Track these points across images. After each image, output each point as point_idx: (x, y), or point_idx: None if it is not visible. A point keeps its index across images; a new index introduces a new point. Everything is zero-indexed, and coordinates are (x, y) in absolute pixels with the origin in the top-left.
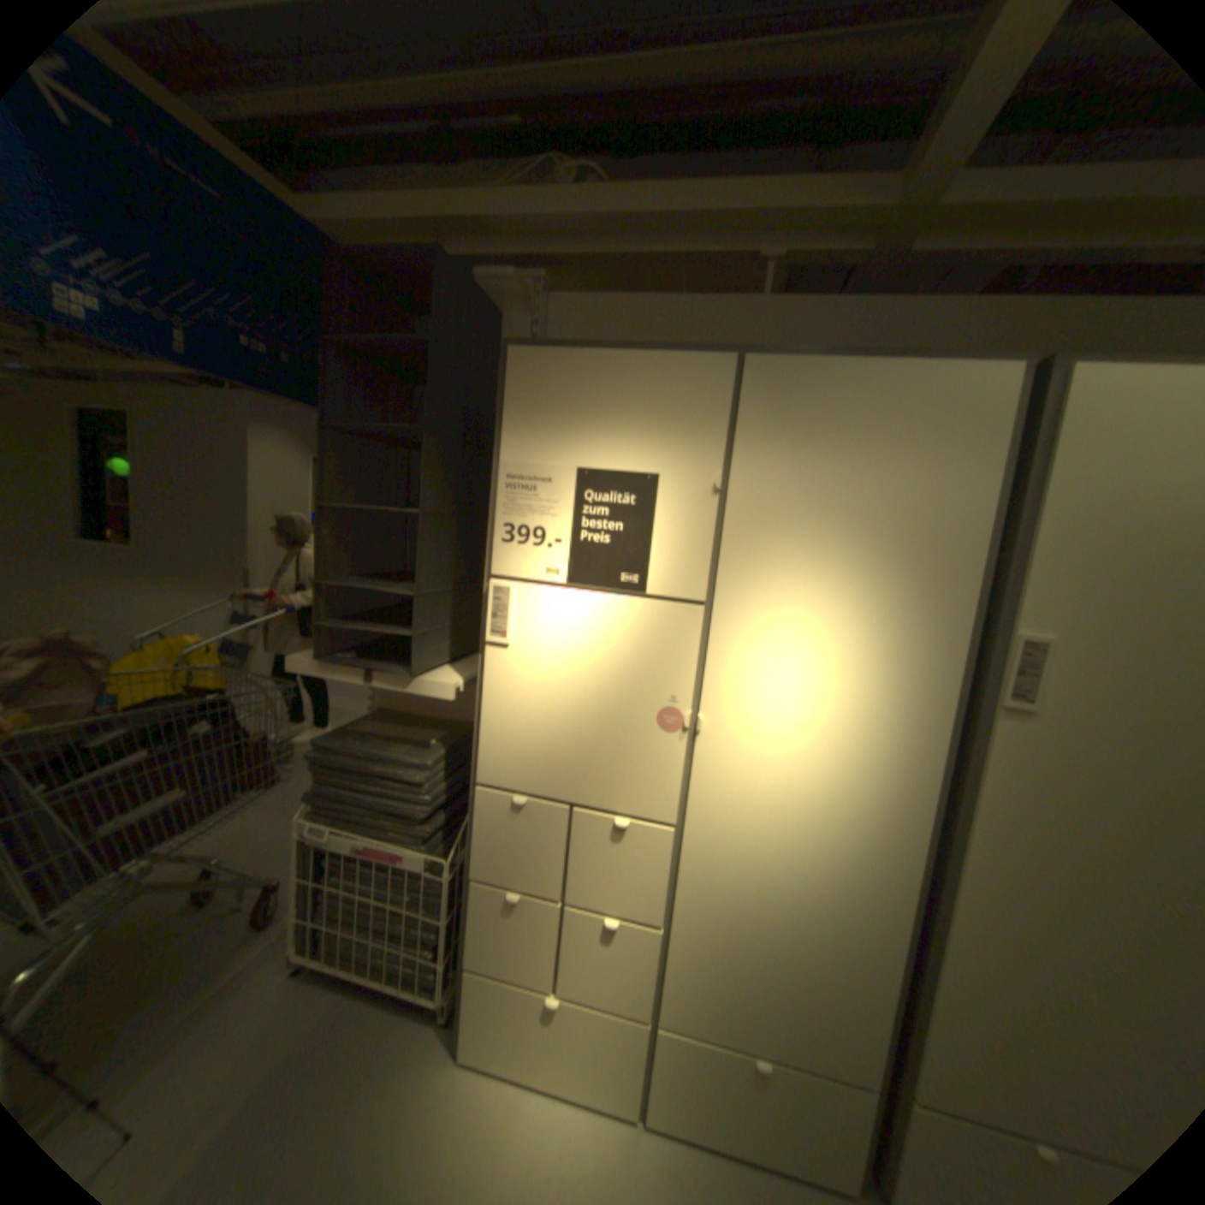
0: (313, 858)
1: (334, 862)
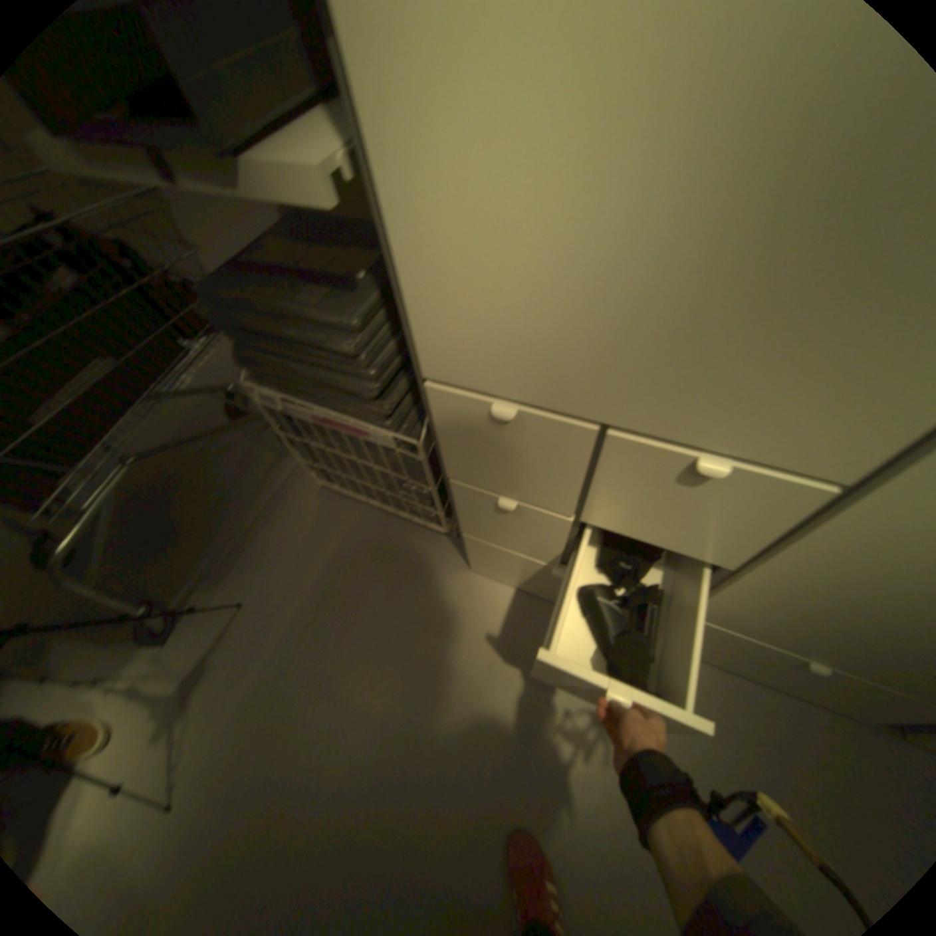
0: (282, 420)
1: (303, 425)
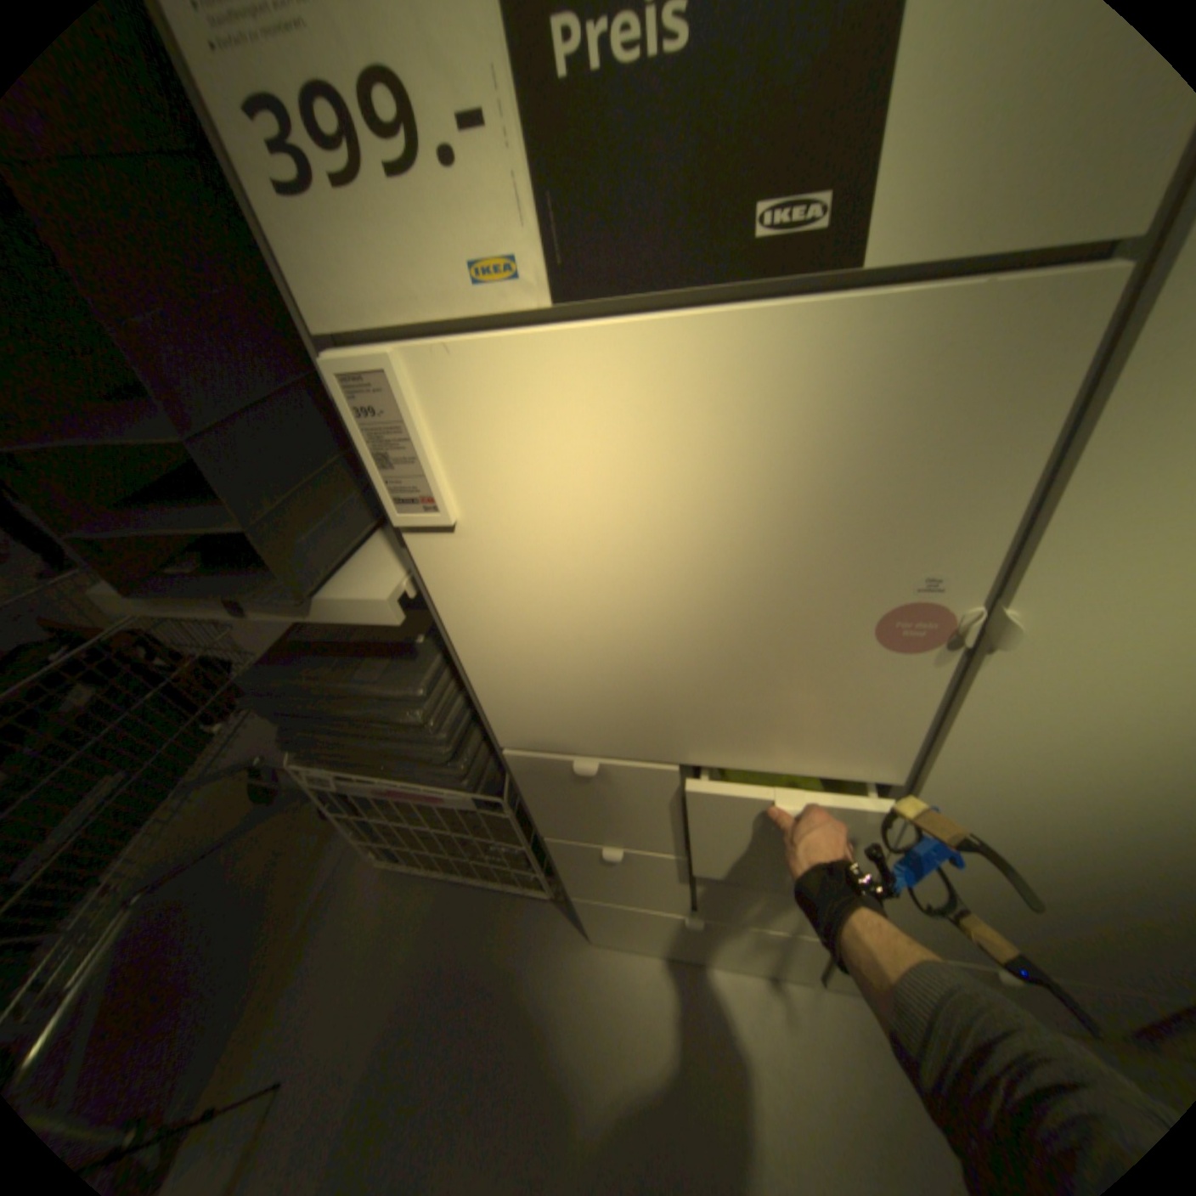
0: (336, 796)
1: (363, 798)
